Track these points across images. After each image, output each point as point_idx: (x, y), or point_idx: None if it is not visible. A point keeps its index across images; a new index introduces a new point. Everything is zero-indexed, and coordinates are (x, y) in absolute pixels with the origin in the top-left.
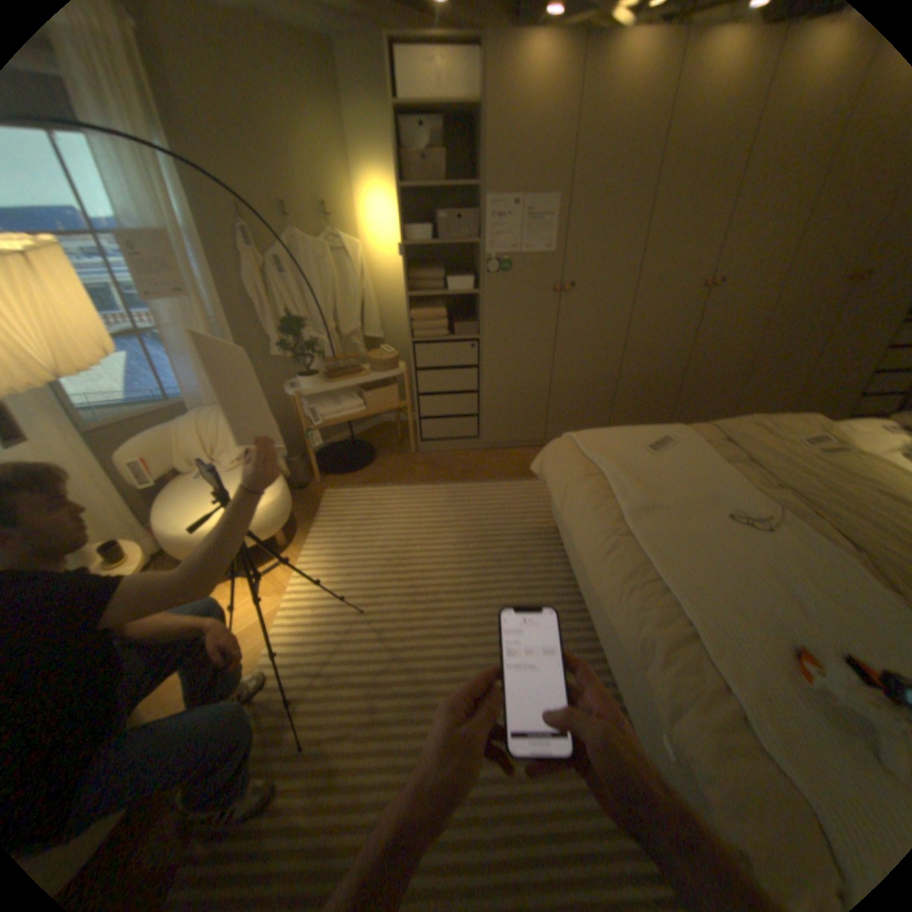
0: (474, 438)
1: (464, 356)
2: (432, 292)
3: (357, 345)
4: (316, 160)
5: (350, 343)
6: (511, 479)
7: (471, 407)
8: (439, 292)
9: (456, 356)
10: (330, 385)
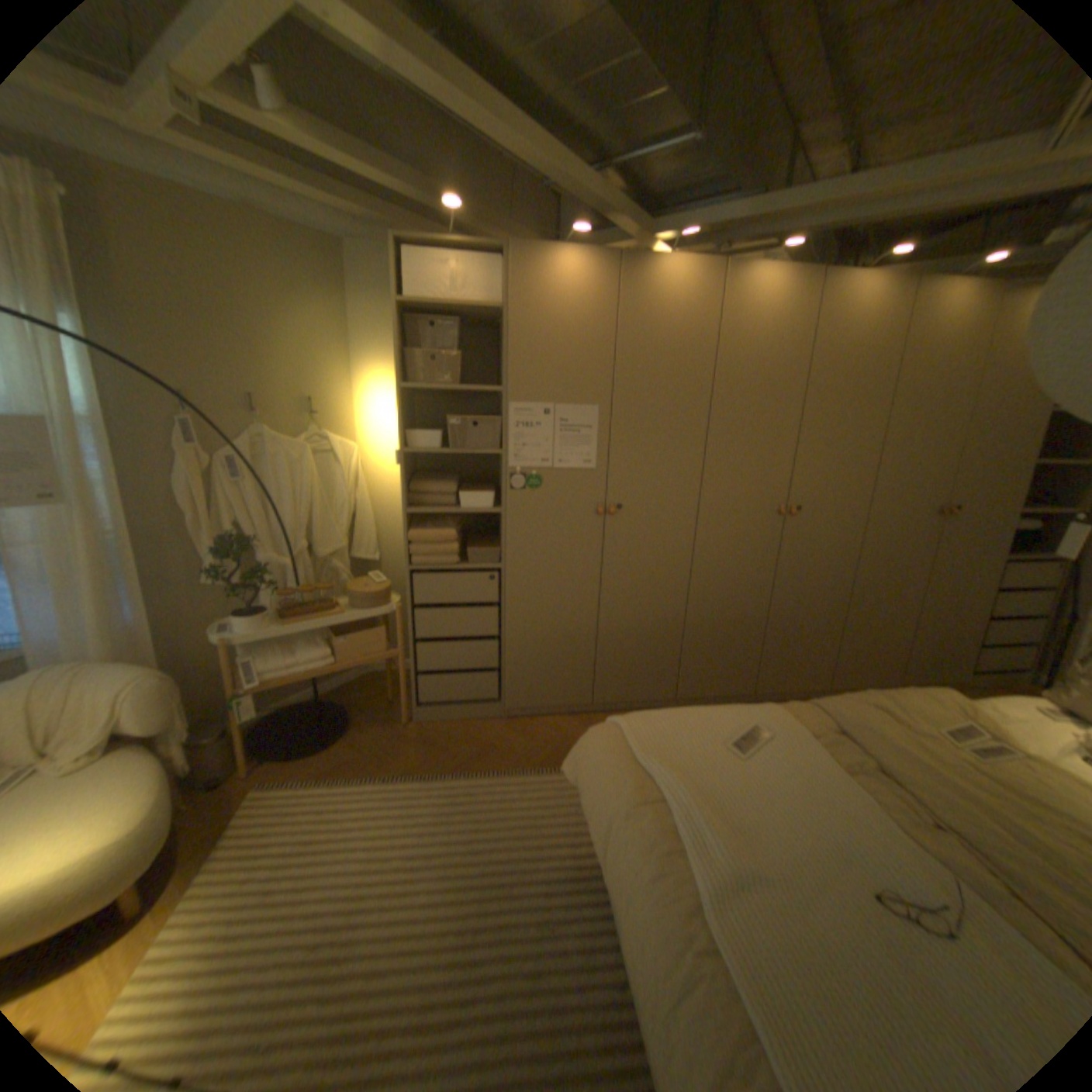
0: (493, 700)
1: (479, 589)
2: (439, 508)
3: (338, 569)
4: (305, 353)
5: (328, 567)
6: (542, 769)
7: (489, 658)
8: (448, 508)
9: (470, 589)
10: (280, 627)
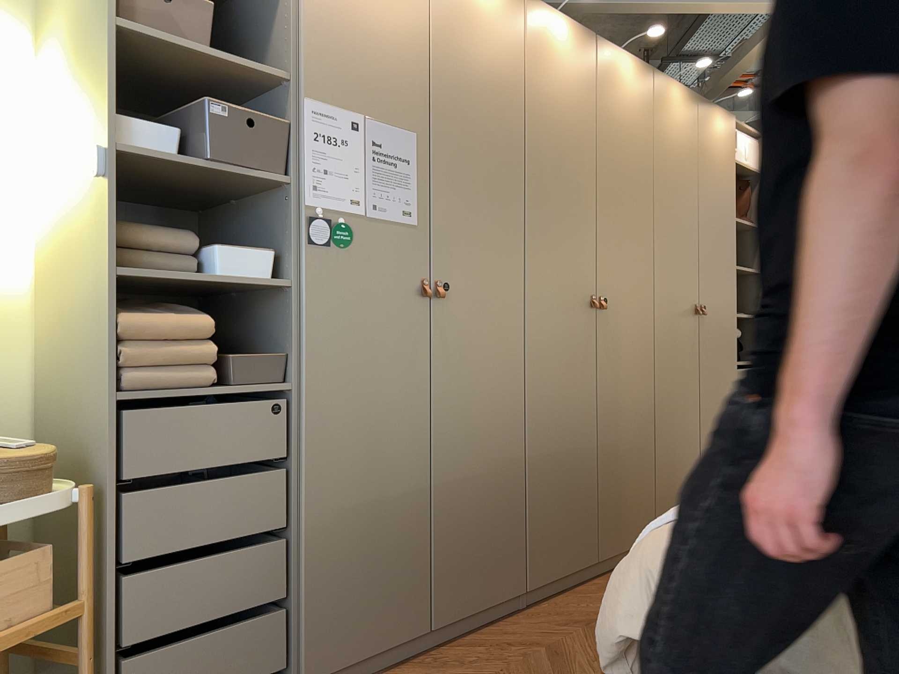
0: None
1: (253, 434)
2: (167, 276)
3: None
4: None
5: None
6: None
7: (269, 581)
8: (187, 277)
9: (235, 436)
10: None
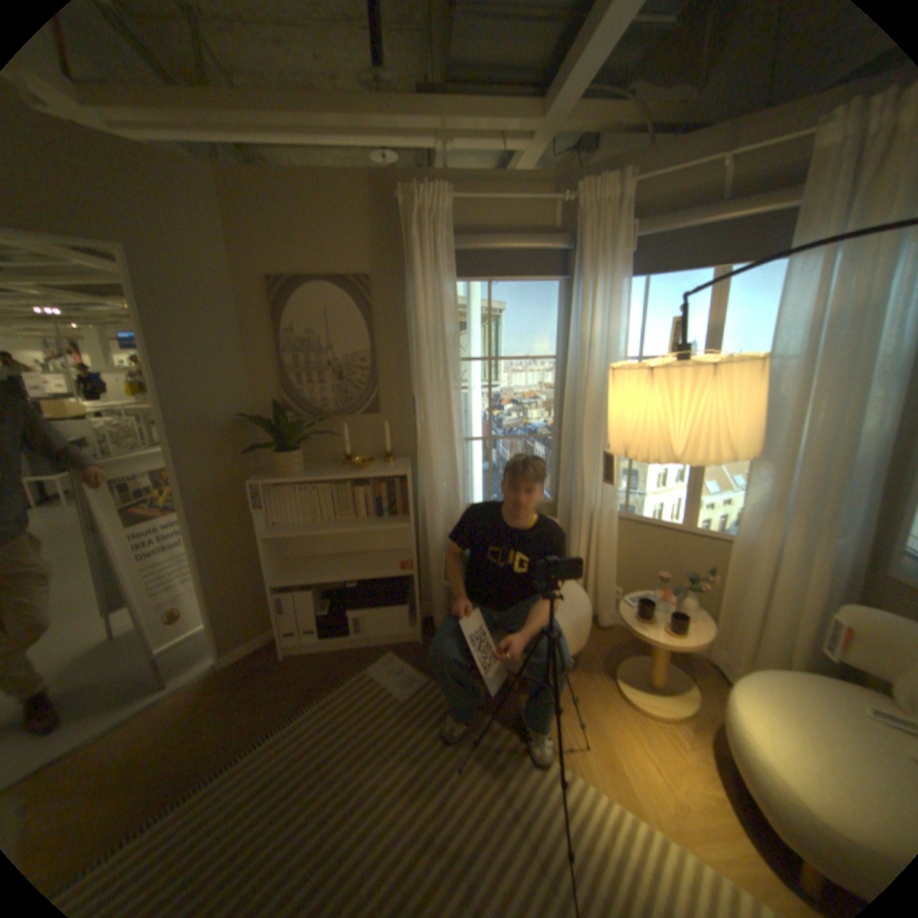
0: None
1: None
2: None
3: None
4: None
5: None
6: None
7: None
8: None
9: None
10: None
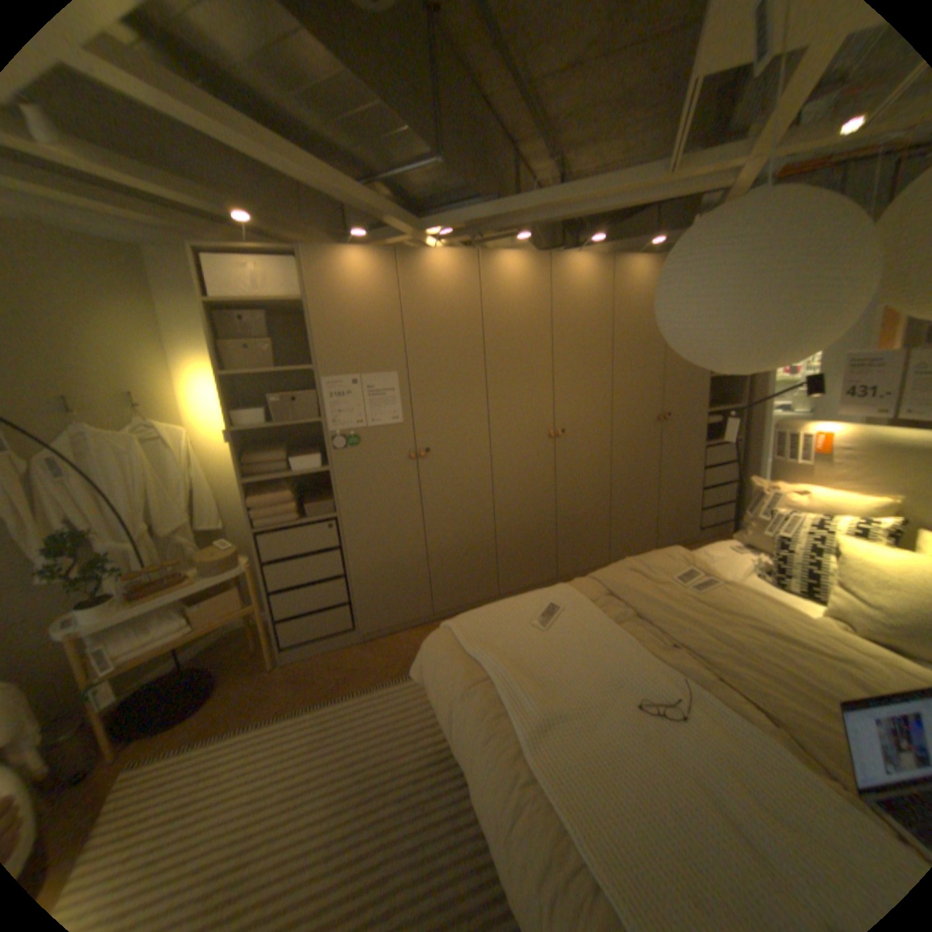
0: (348, 630)
1: (320, 538)
2: (271, 475)
3: (182, 545)
4: (117, 352)
5: (171, 544)
6: (398, 678)
7: (339, 595)
8: (280, 473)
9: (311, 540)
10: (128, 611)
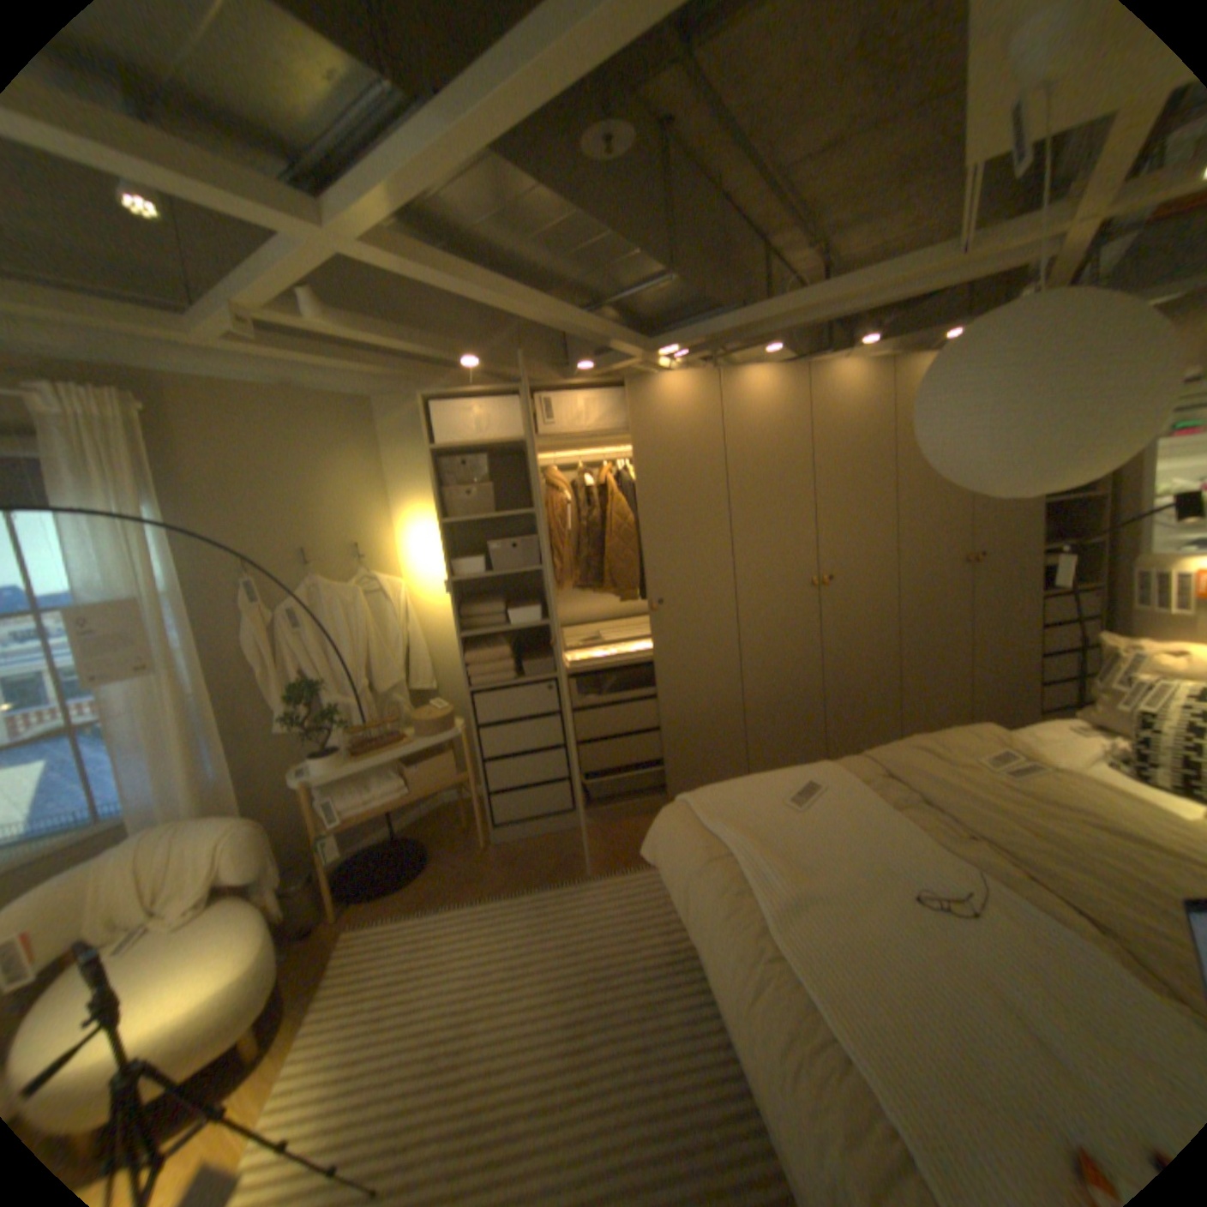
0: (568, 812)
1: (539, 701)
2: (490, 629)
3: (399, 704)
4: (347, 504)
5: (389, 702)
6: (626, 870)
7: (558, 768)
8: (499, 627)
9: (530, 702)
10: (353, 766)
